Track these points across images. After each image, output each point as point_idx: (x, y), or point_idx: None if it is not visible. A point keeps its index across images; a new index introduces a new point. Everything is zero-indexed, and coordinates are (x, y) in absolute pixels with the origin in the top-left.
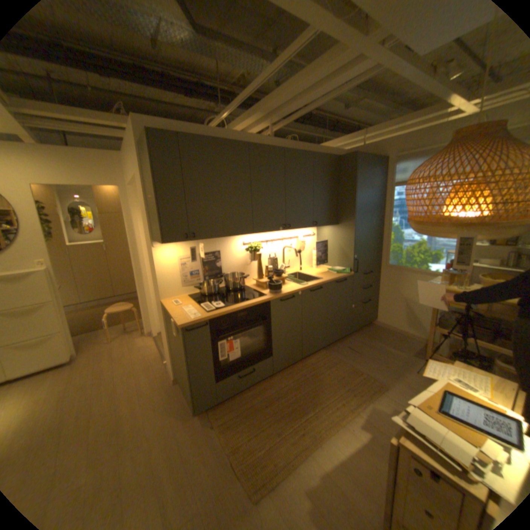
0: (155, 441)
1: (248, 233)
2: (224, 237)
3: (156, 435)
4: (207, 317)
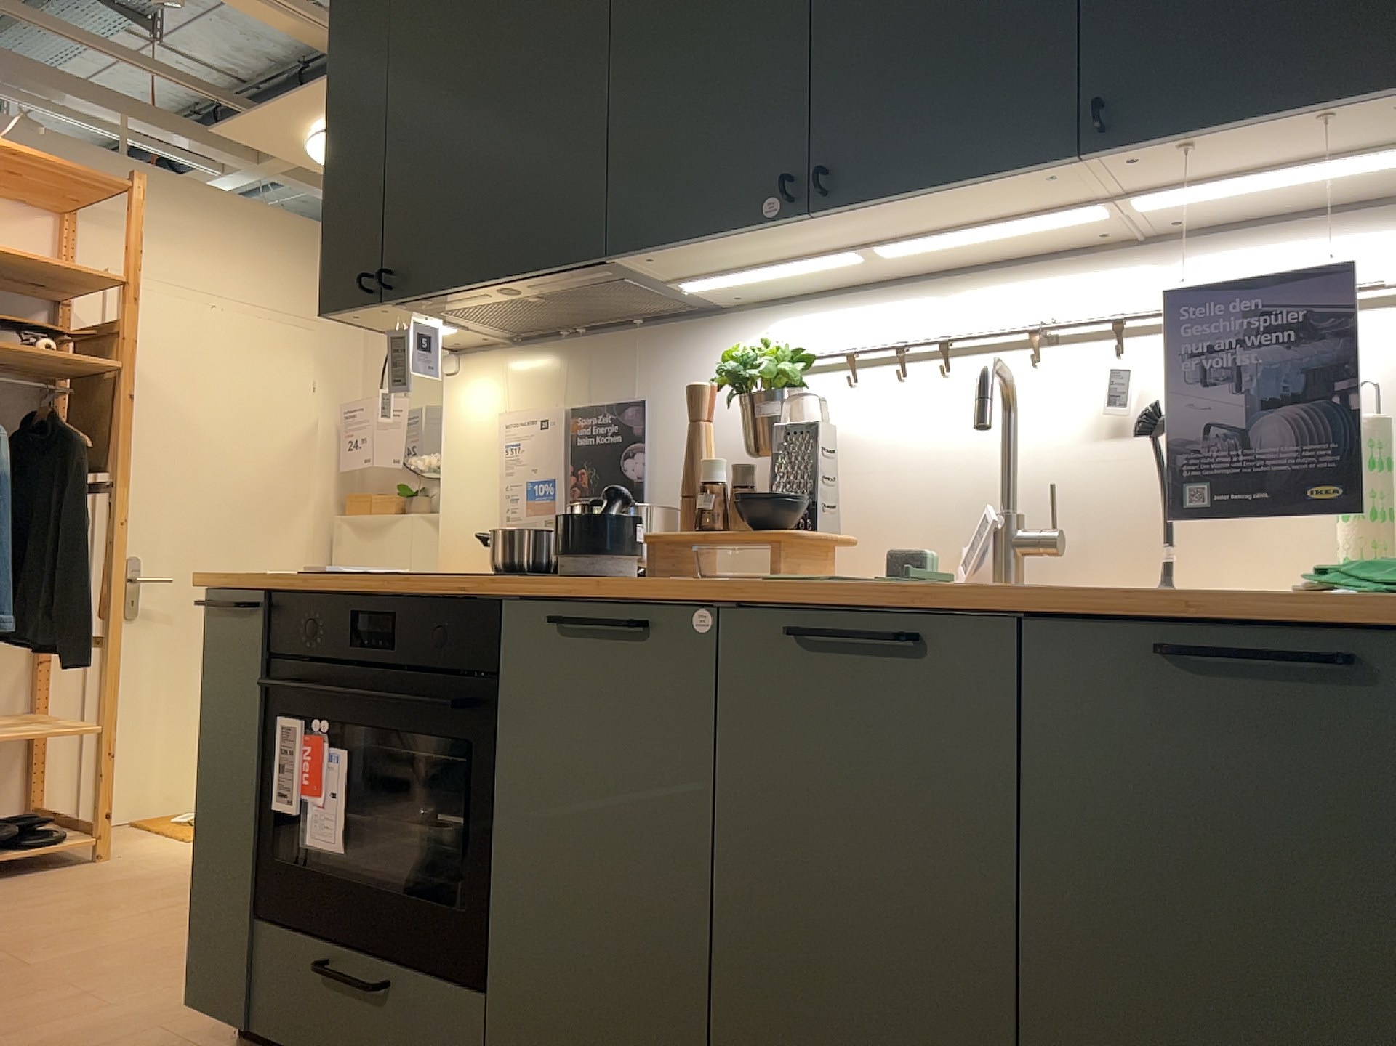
0: (139, 1008)
1: (616, 264)
2: (497, 284)
3: (164, 1002)
4: (273, 583)
